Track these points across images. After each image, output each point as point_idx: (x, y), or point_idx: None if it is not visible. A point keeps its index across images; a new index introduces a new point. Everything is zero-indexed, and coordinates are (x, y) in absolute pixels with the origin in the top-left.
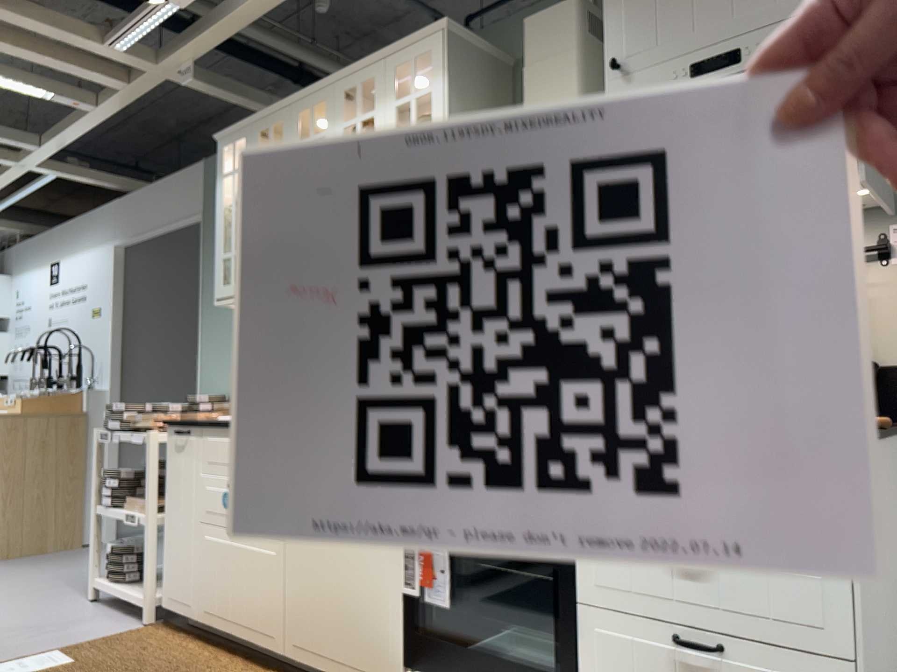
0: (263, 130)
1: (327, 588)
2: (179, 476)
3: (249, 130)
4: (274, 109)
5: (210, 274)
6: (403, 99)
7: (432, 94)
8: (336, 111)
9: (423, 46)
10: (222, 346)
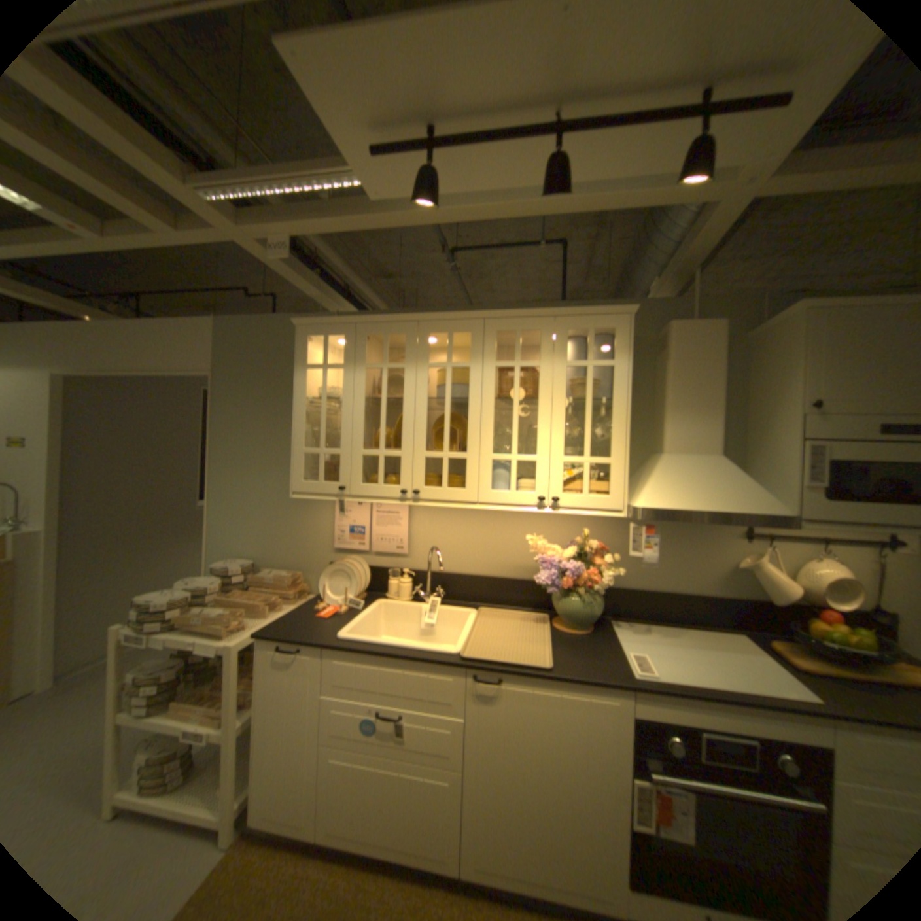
0: (372, 335)
1: (528, 821)
2: (280, 696)
3: (351, 328)
4: (394, 318)
5: (223, 437)
6: (578, 362)
7: (616, 368)
8: (487, 347)
9: (607, 320)
10: (240, 511)
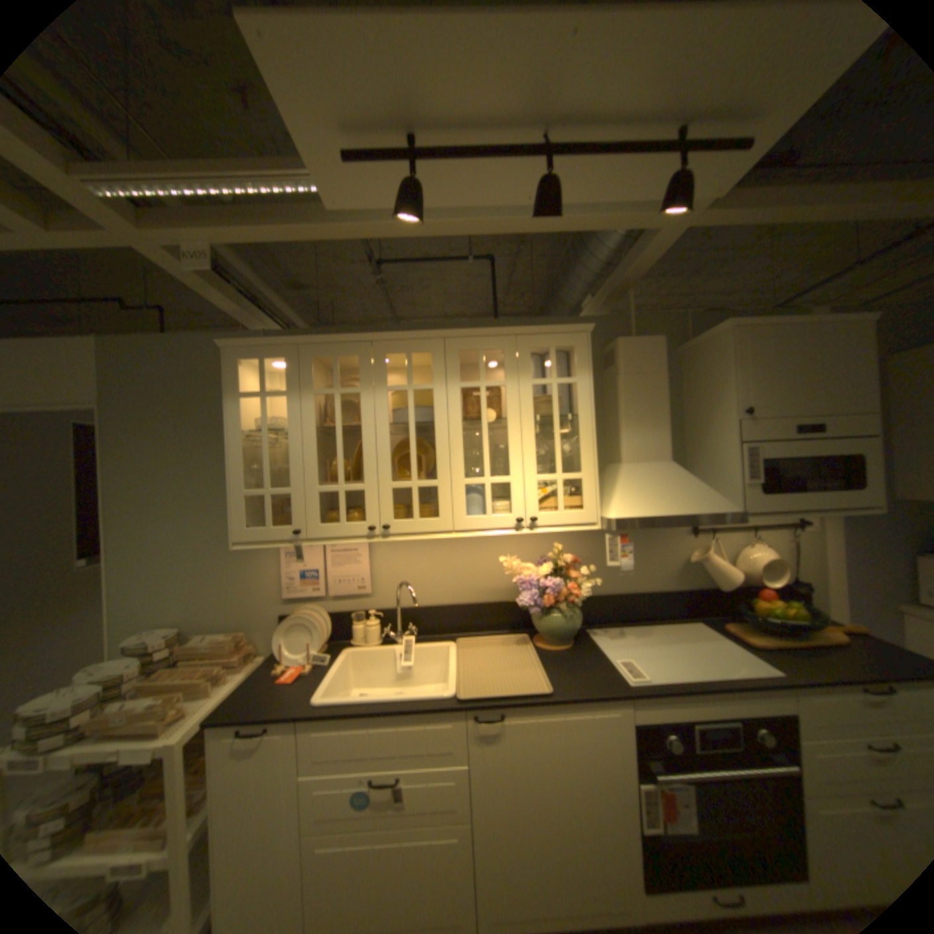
0: (319, 356)
1: (544, 856)
2: (246, 790)
3: (293, 350)
4: (344, 338)
5: (121, 483)
6: (543, 380)
7: (579, 384)
8: (450, 367)
9: (567, 338)
10: (154, 571)
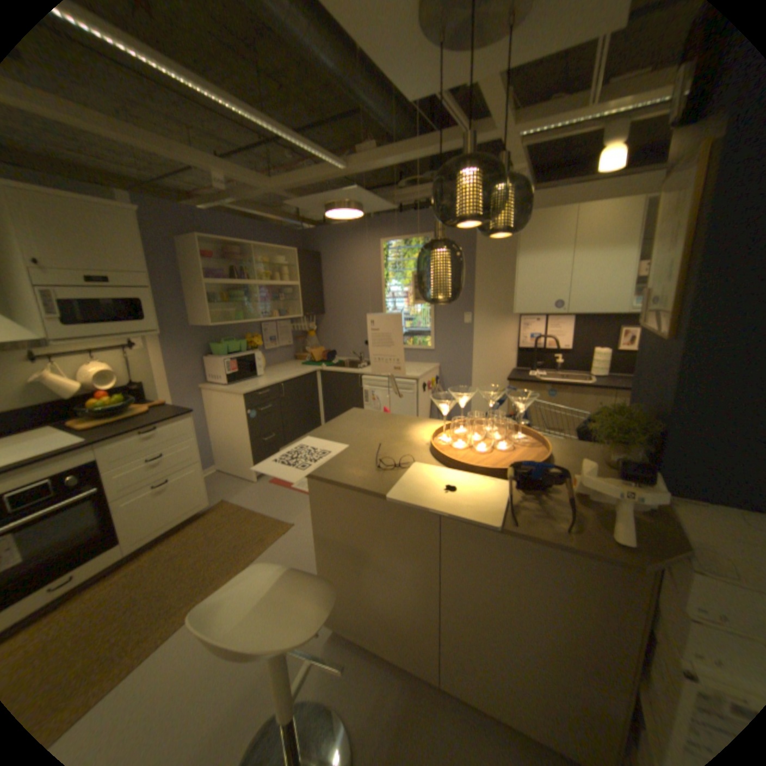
0: None
1: None
2: None
3: None
4: None
5: None
6: None
7: None
8: None
9: None
10: None
